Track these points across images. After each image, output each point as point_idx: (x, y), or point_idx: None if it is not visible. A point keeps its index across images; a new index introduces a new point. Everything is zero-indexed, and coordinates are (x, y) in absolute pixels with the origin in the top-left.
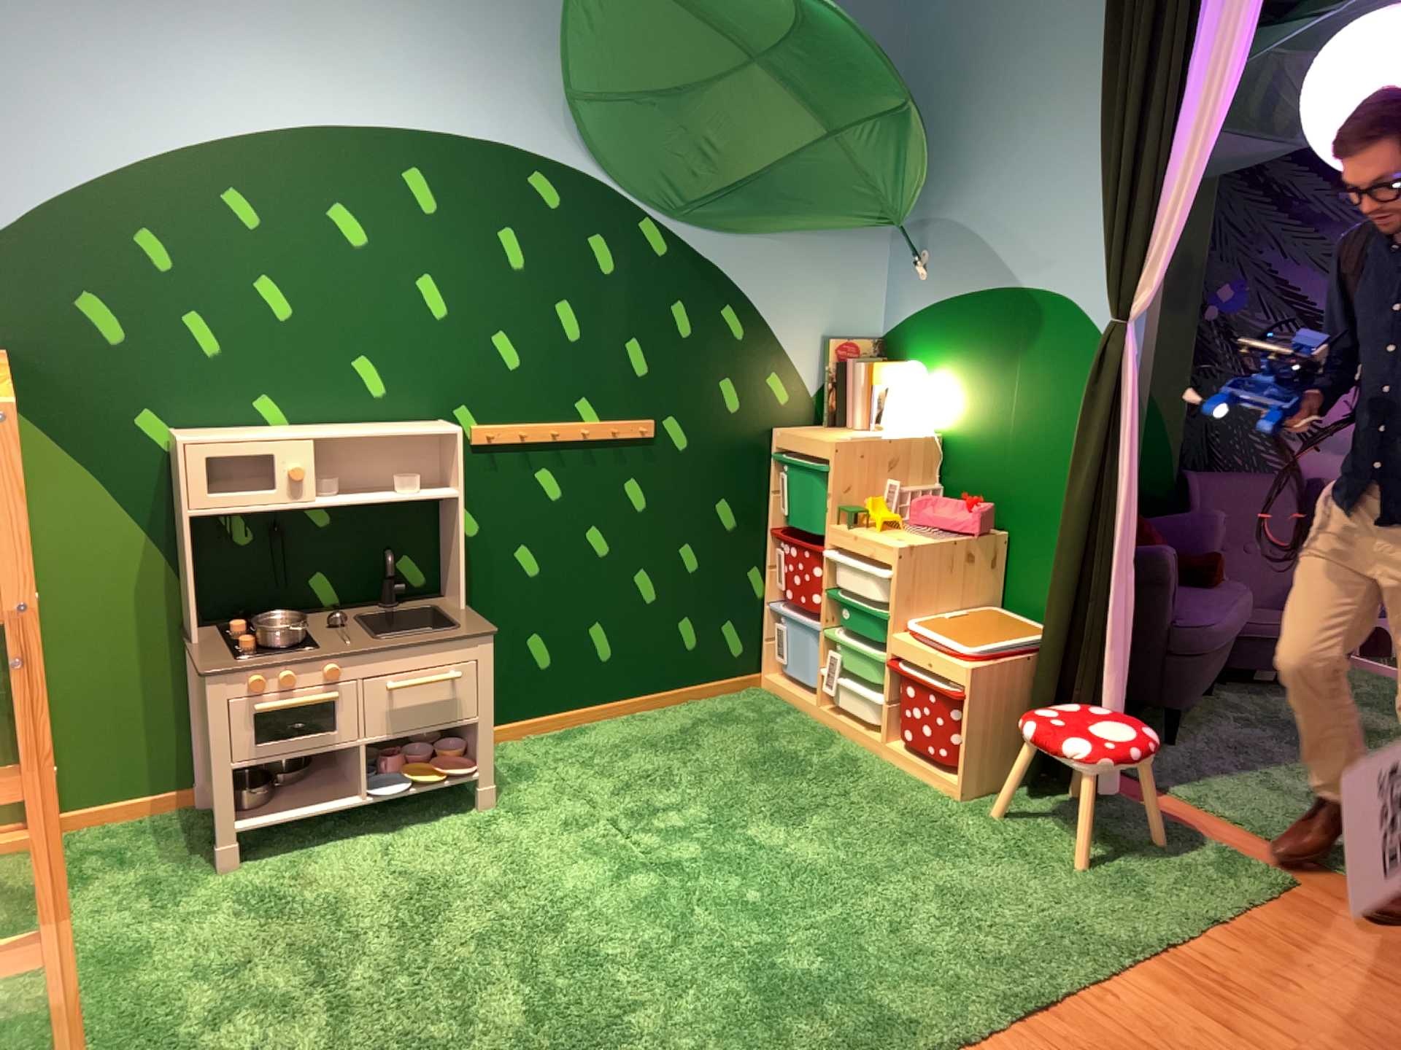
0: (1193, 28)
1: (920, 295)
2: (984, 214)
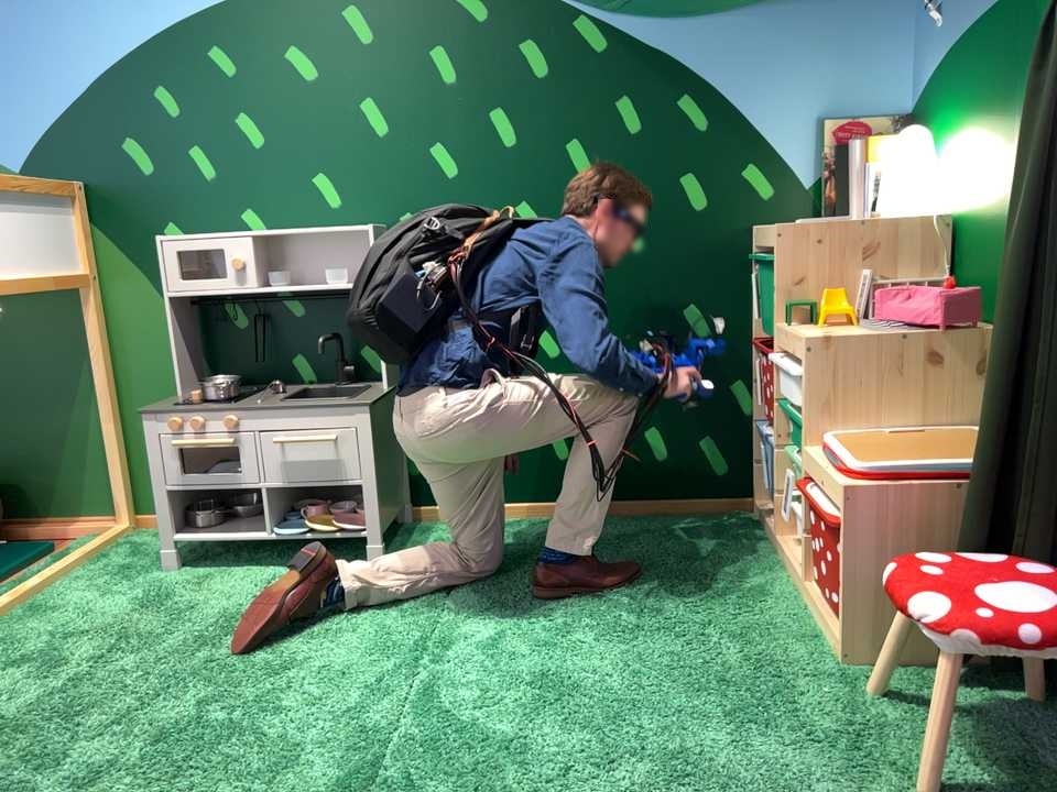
0: None
1: (940, 38)
2: None
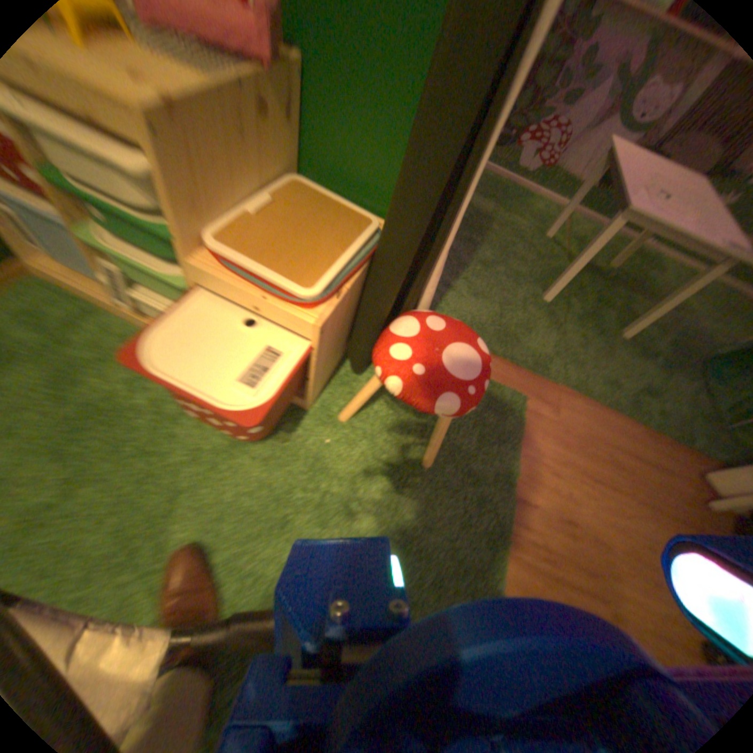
0: None
1: None
2: None
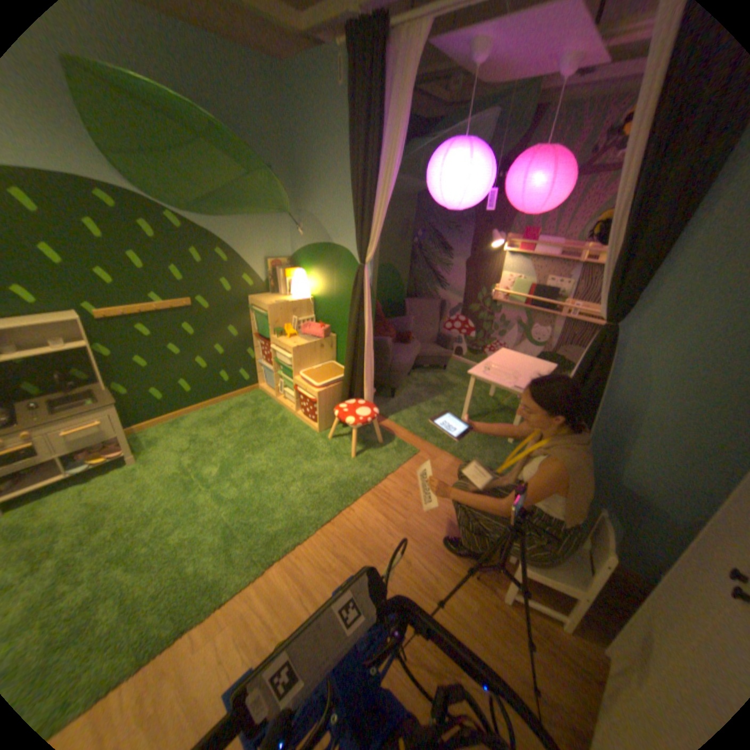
0: (387, 135)
1: (303, 241)
2: (321, 209)
